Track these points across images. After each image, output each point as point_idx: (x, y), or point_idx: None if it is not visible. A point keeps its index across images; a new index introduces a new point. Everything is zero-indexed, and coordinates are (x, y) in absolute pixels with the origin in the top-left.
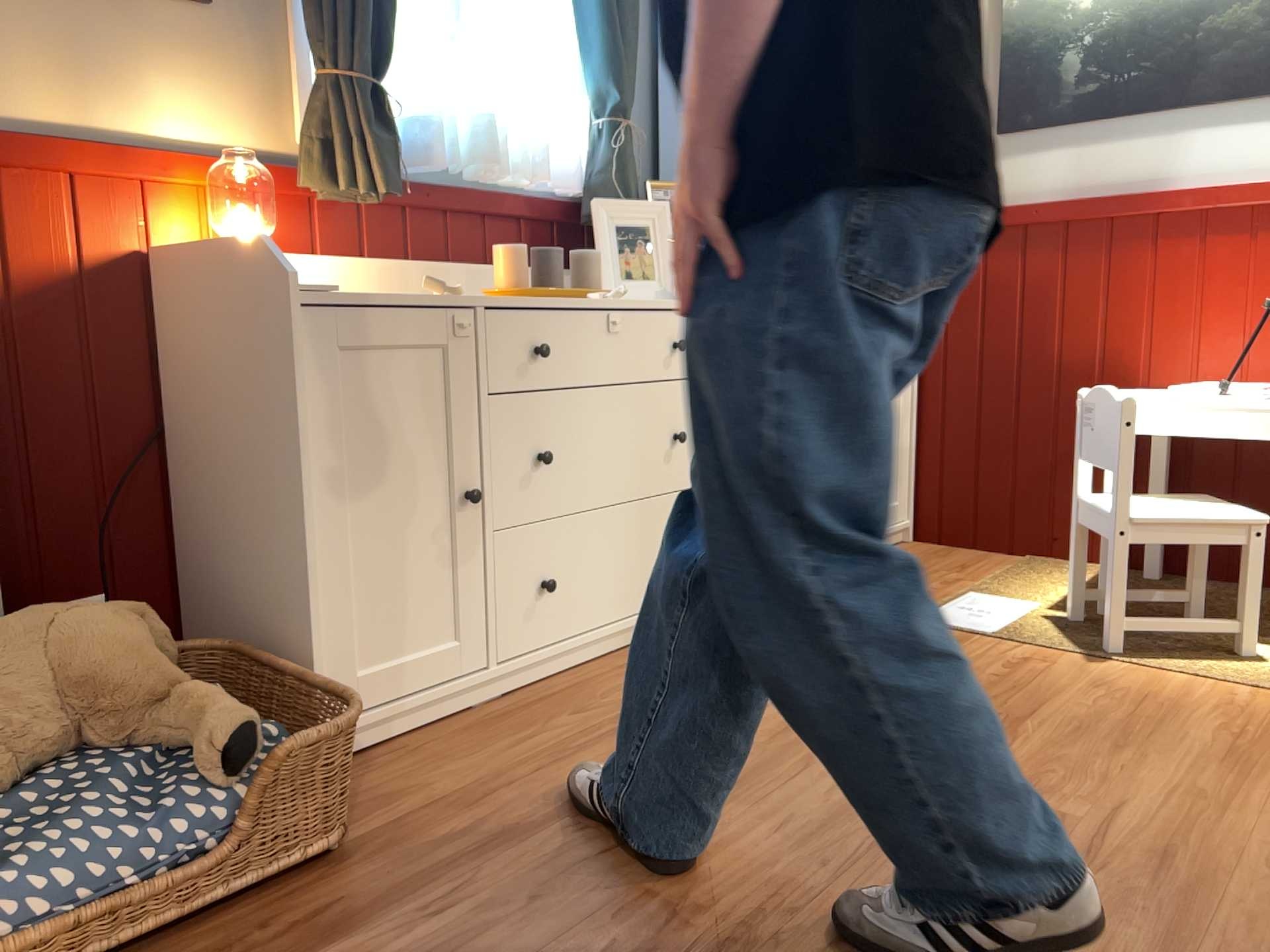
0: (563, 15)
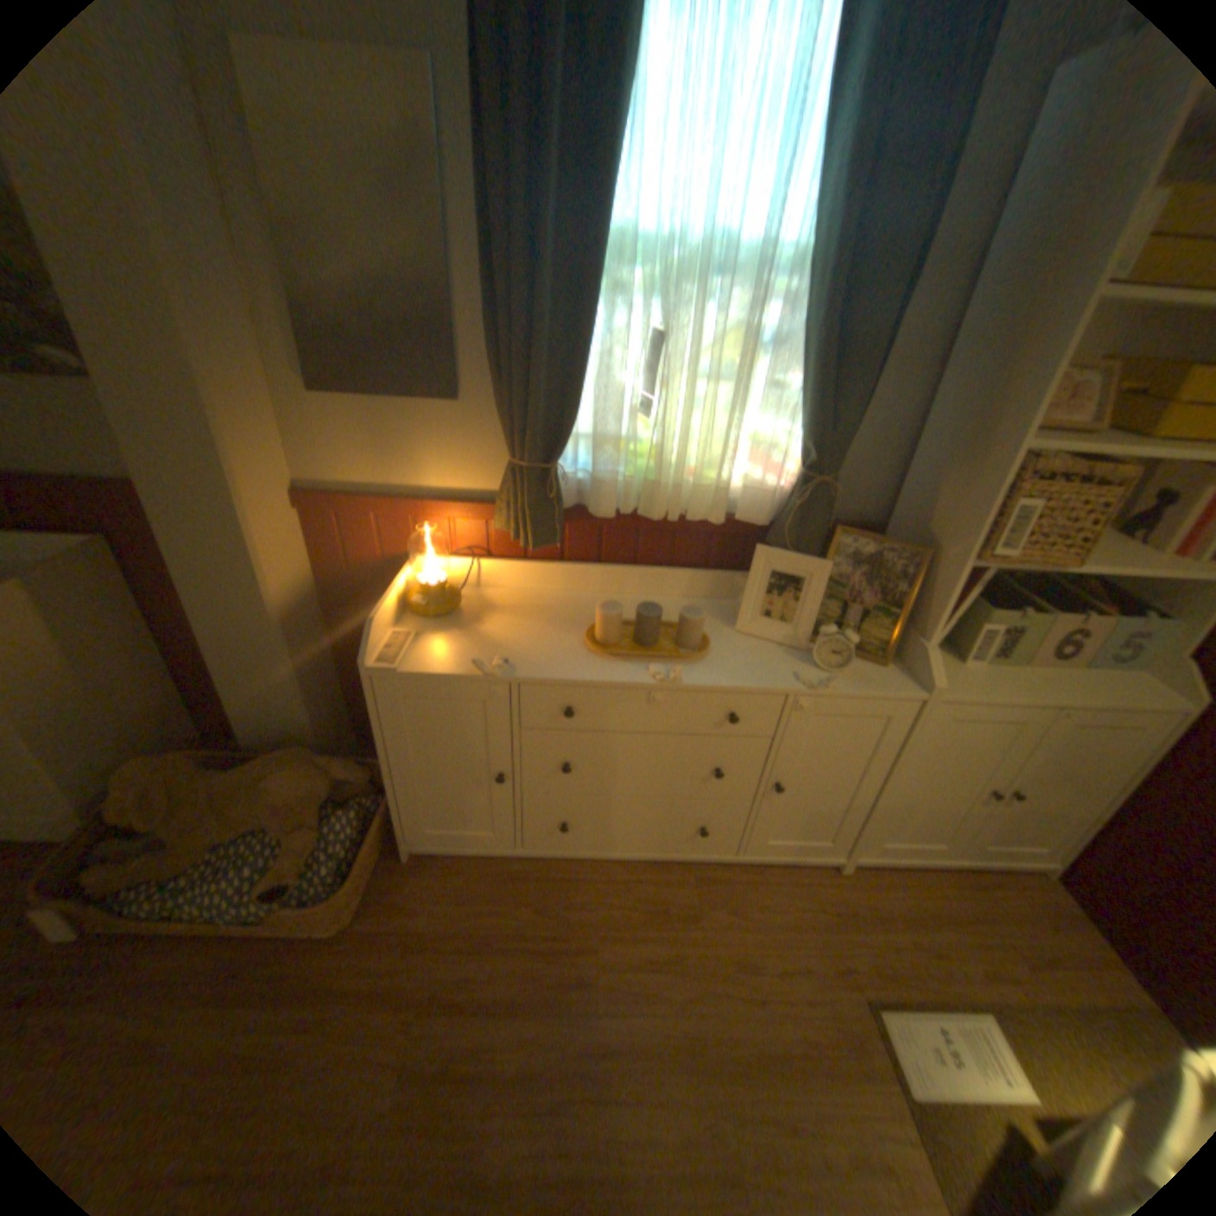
0: (791, 364)
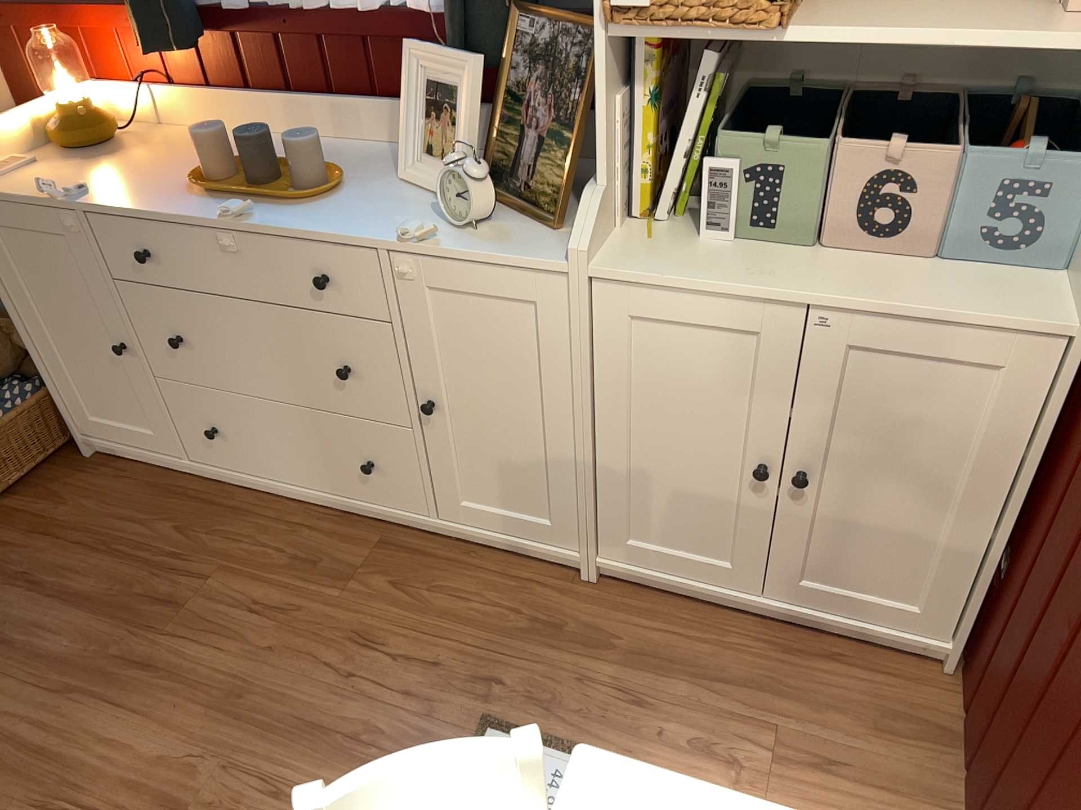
0: None
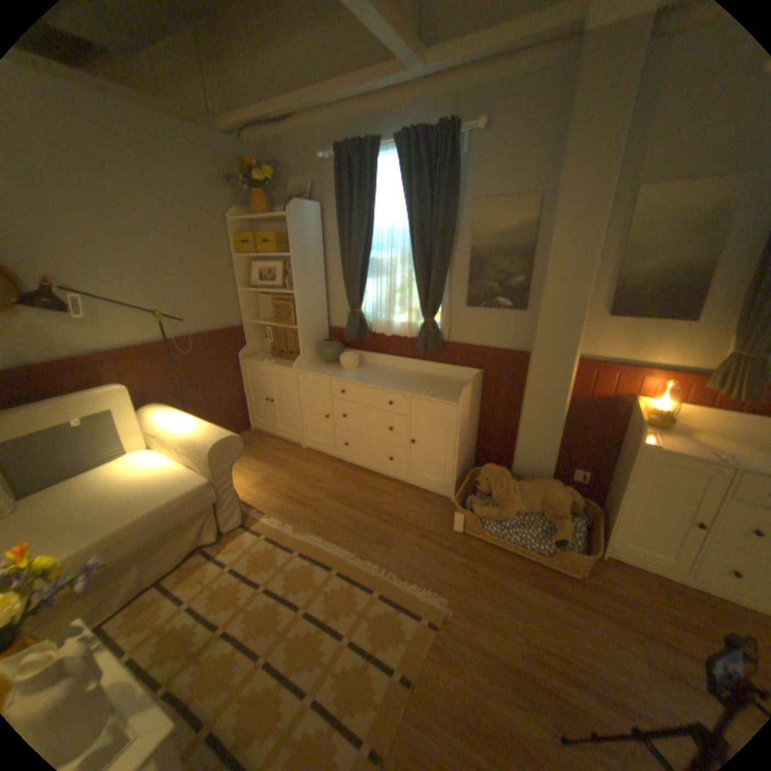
0: None
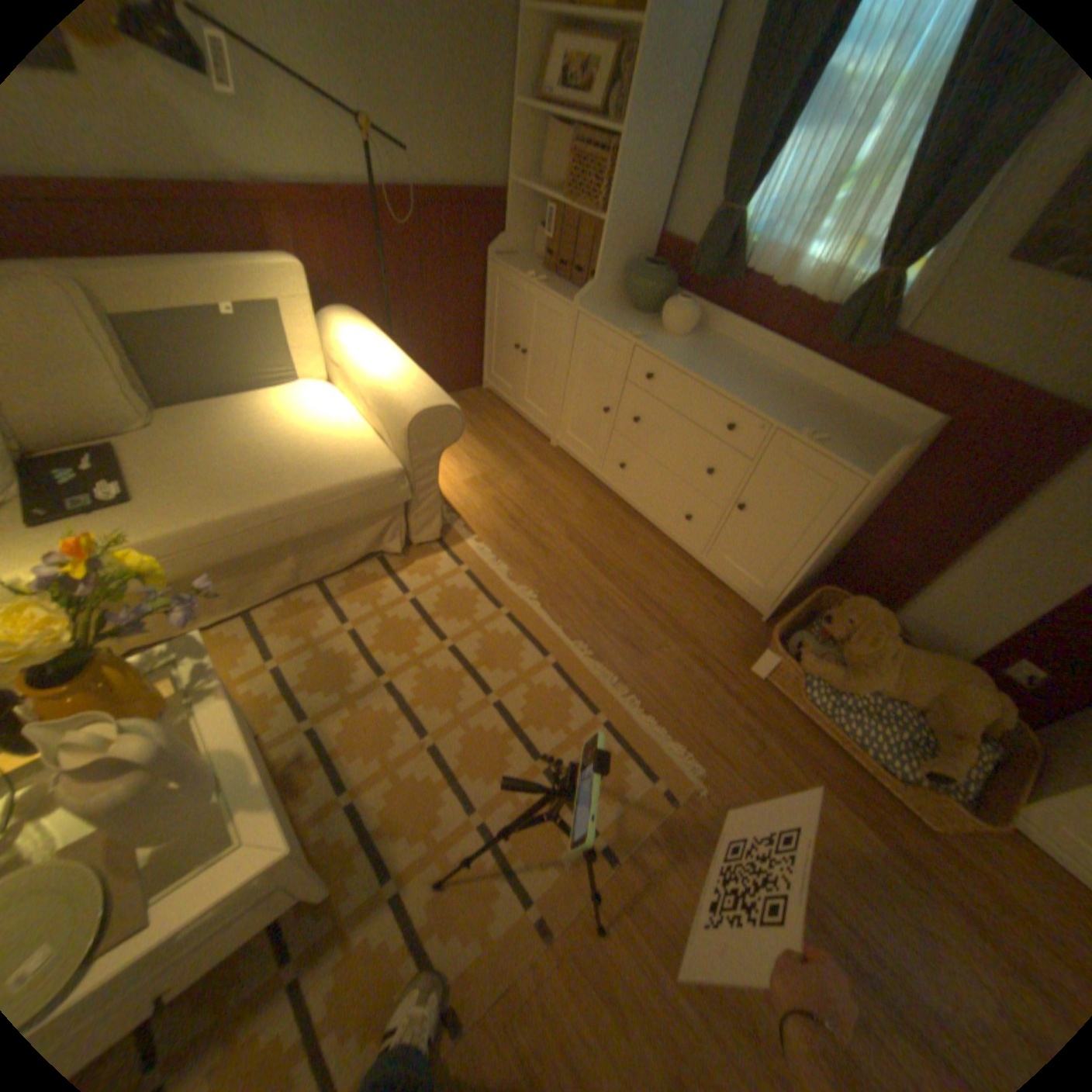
0: None
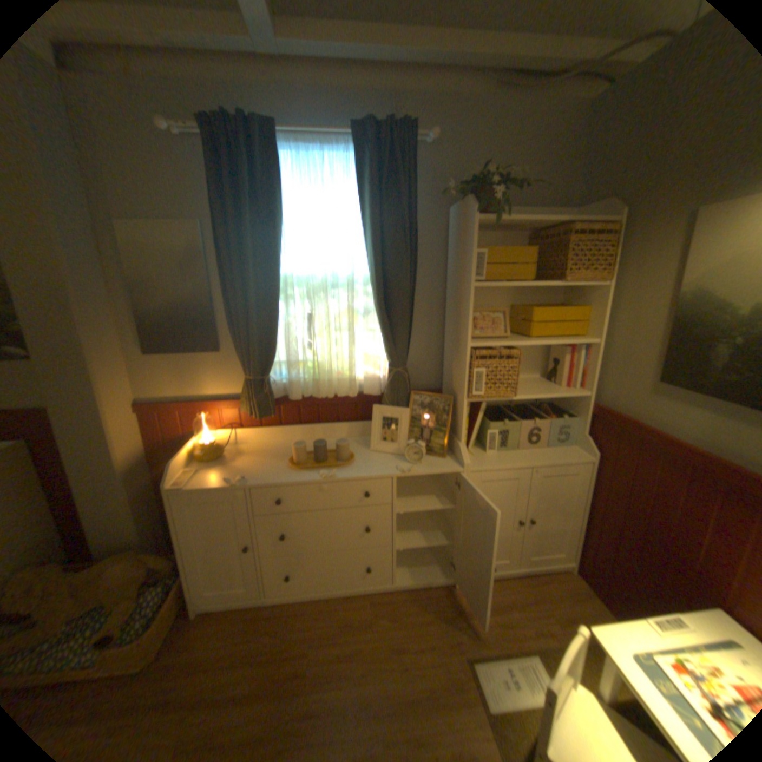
0: (373, 322)
